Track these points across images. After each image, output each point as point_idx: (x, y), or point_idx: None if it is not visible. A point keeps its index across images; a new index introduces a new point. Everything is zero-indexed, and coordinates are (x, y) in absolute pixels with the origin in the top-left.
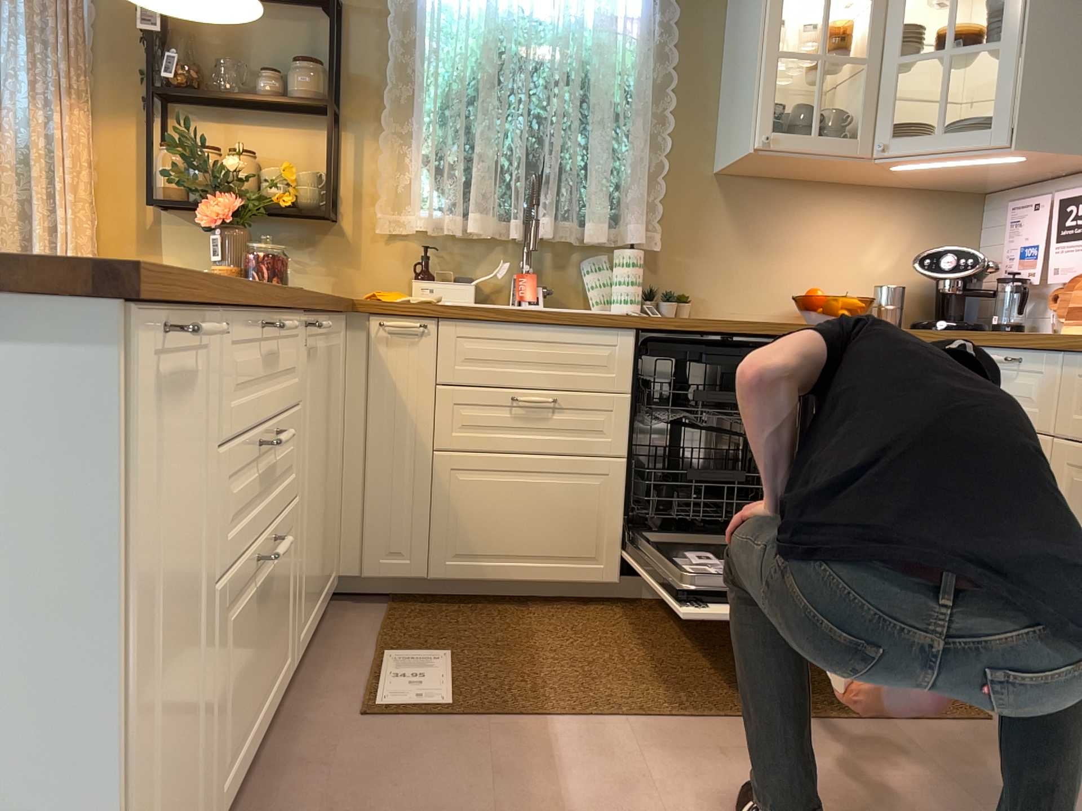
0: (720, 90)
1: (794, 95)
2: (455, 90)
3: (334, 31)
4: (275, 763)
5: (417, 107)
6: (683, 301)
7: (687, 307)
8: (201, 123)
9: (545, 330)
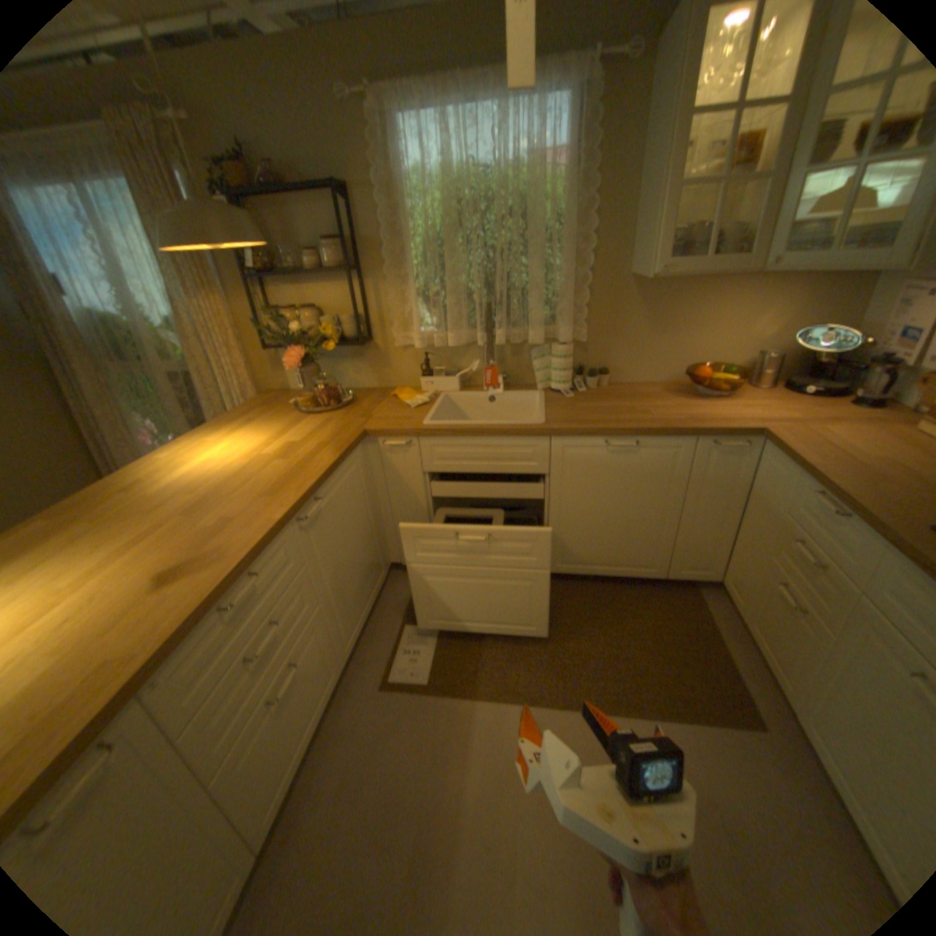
0: (638, 200)
1: (705, 194)
2: (427, 241)
3: (337, 212)
4: (330, 730)
5: (406, 255)
6: (602, 373)
7: (605, 379)
8: (280, 285)
9: (487, 439)
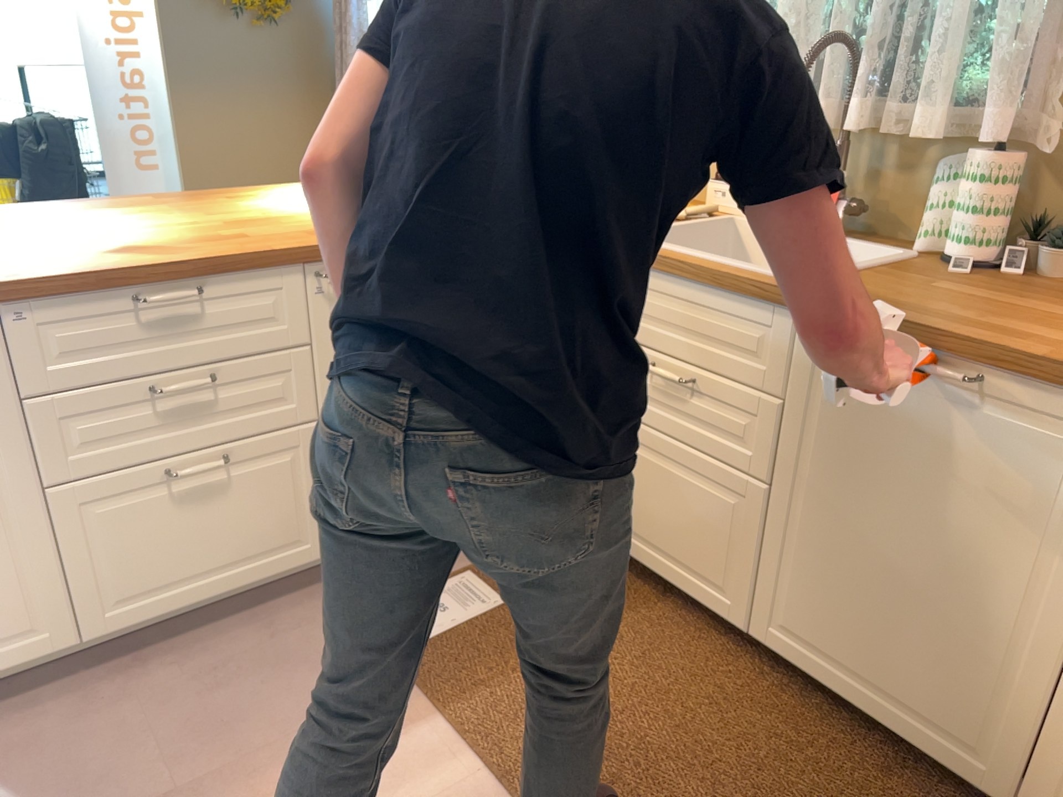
0: None
1: None
2: None
3: None
4: (267, 614)
5: None
6: None
7: None
8: None
9: (691, 288)
